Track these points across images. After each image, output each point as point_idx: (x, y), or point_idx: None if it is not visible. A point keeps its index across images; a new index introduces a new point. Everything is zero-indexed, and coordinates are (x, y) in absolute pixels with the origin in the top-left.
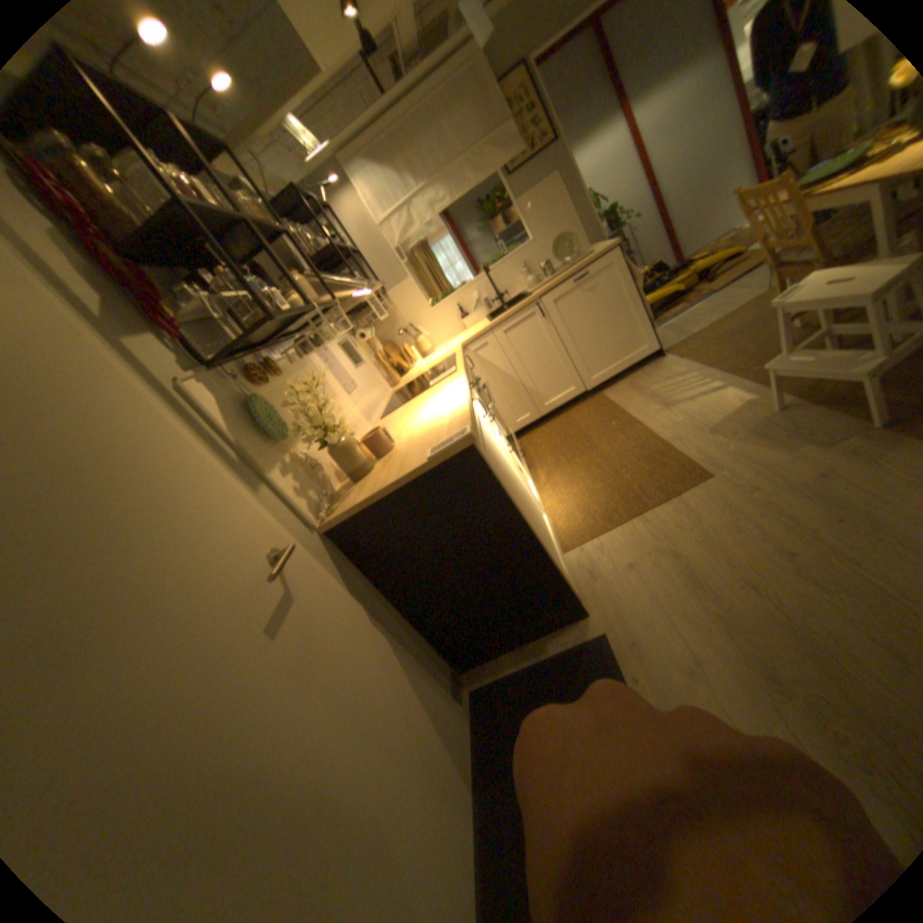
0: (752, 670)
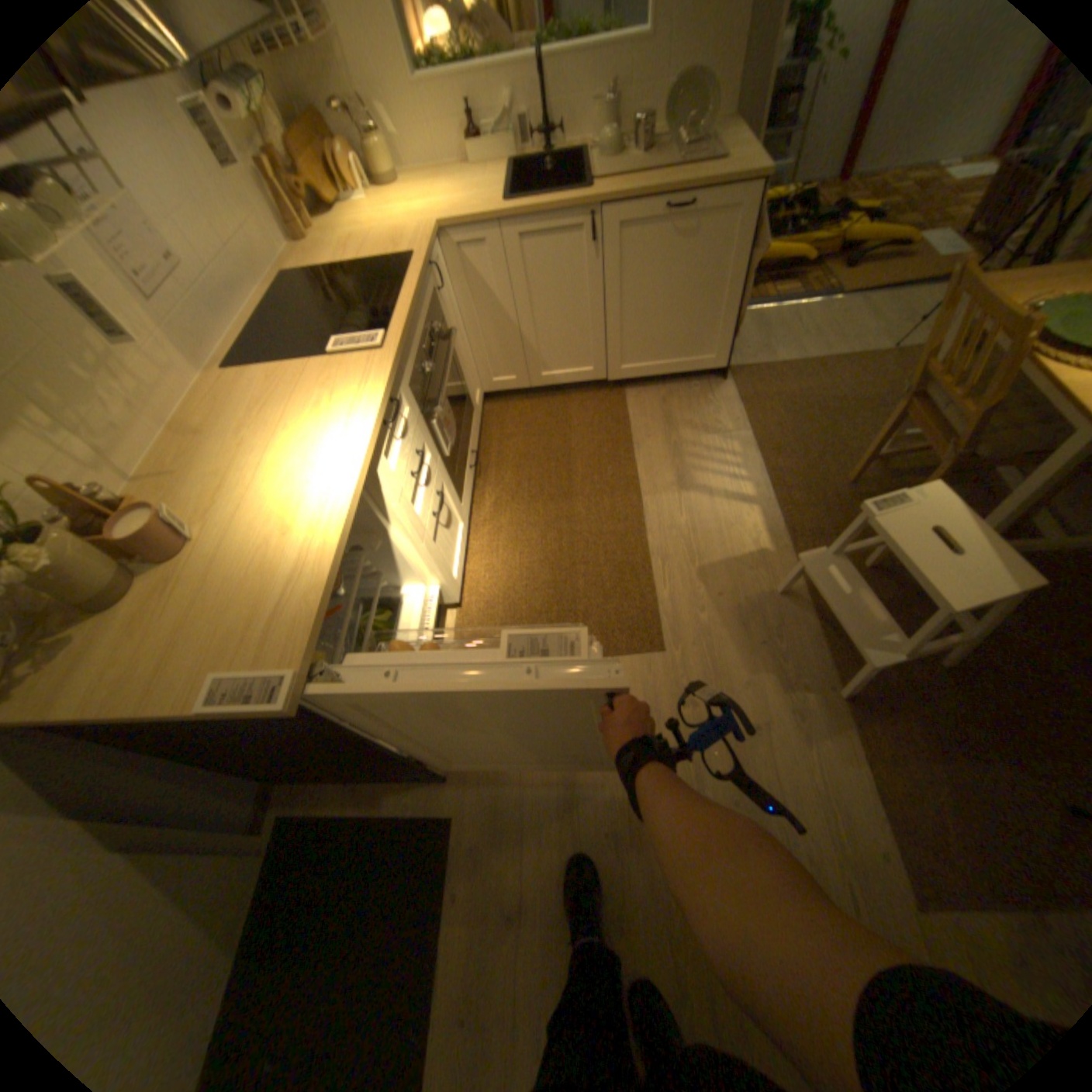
0: (560, 946)
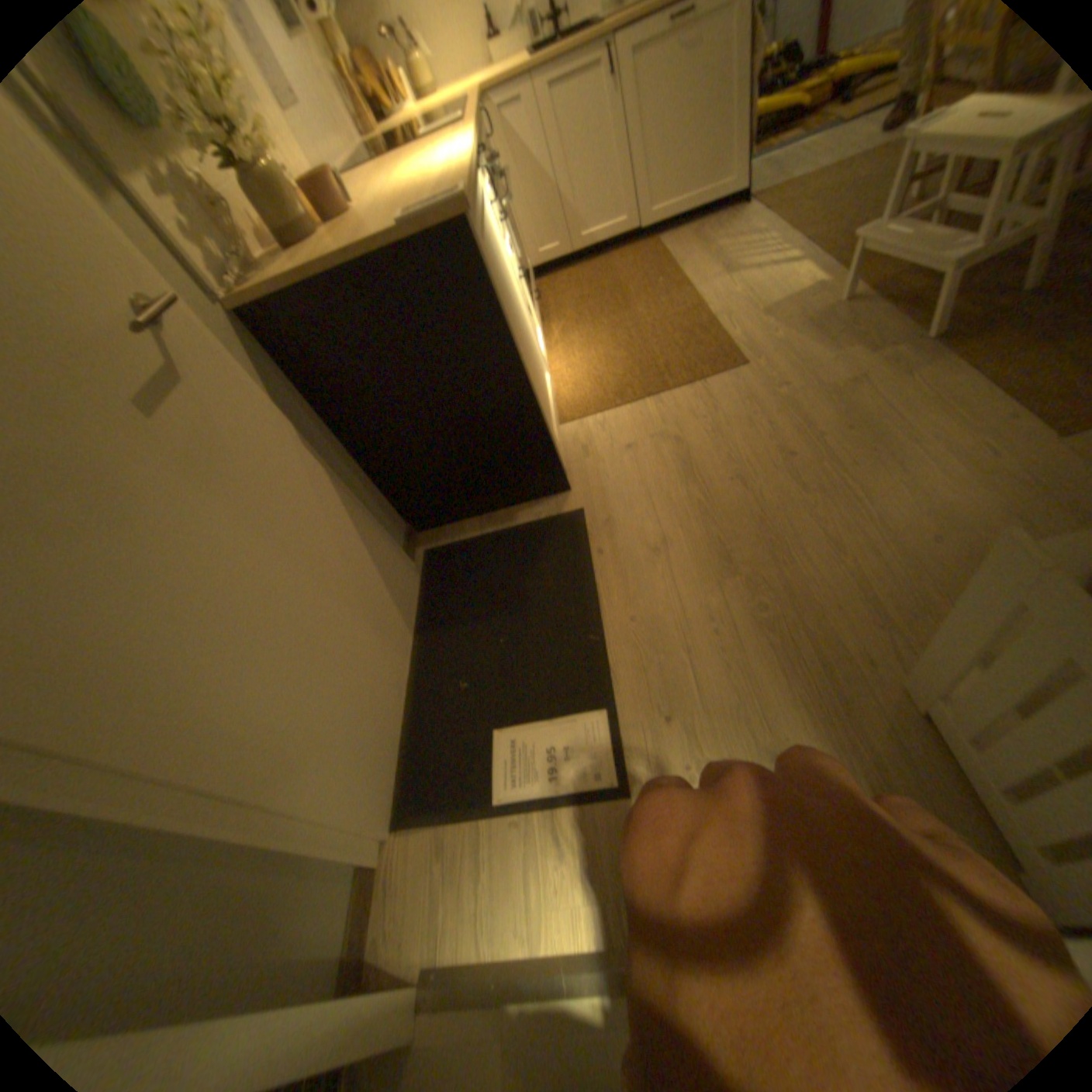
0: (711, 550)
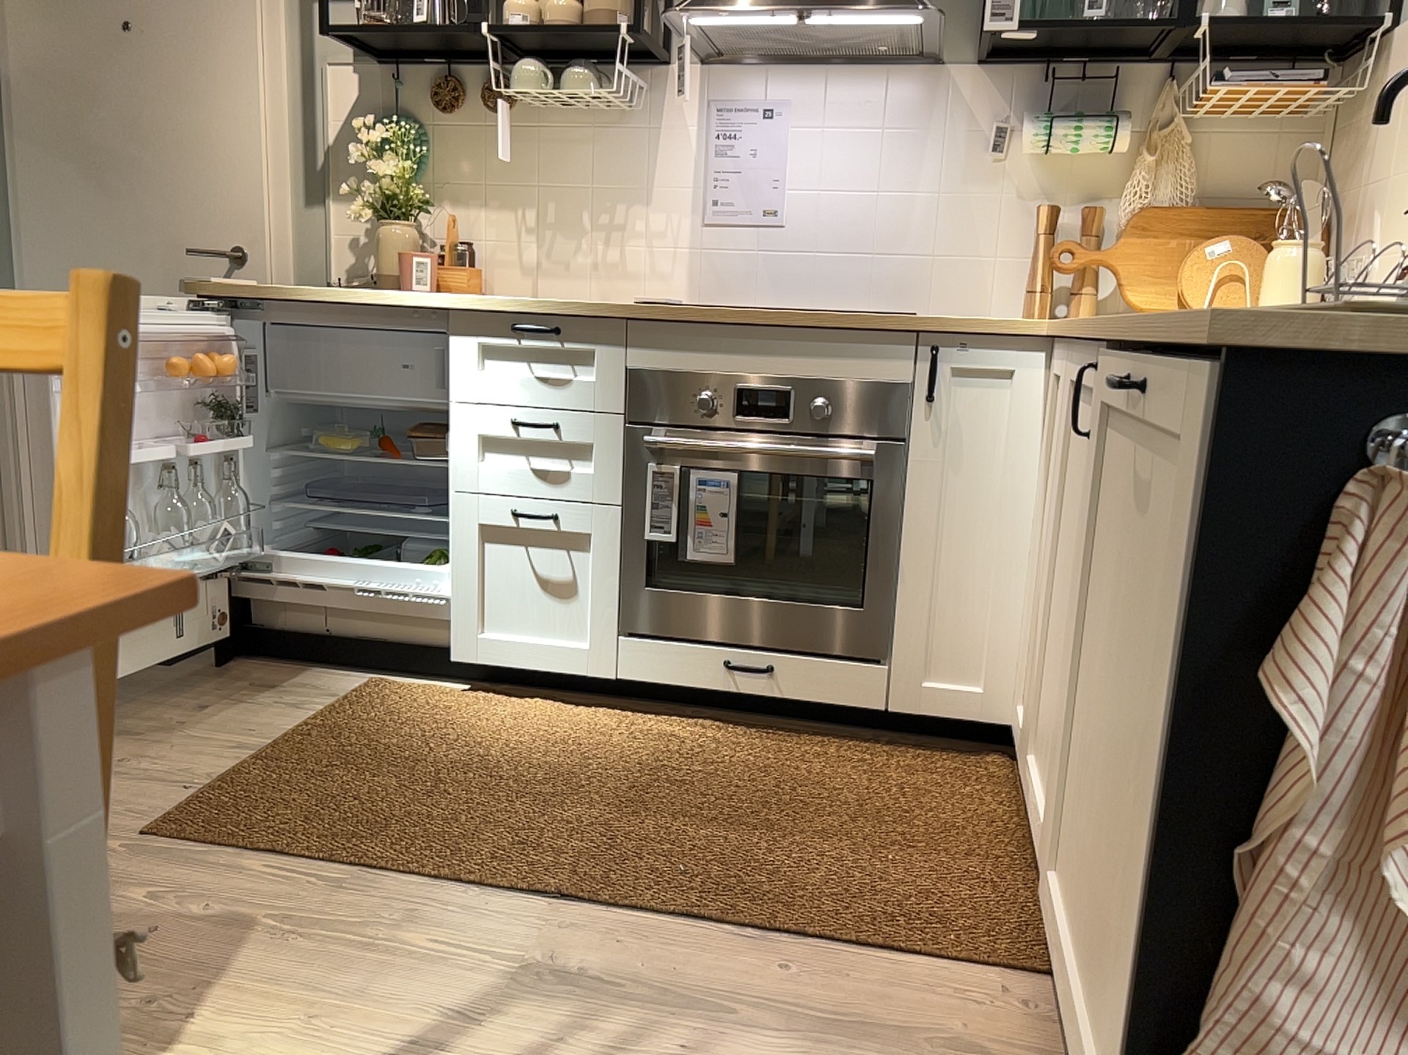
0: None
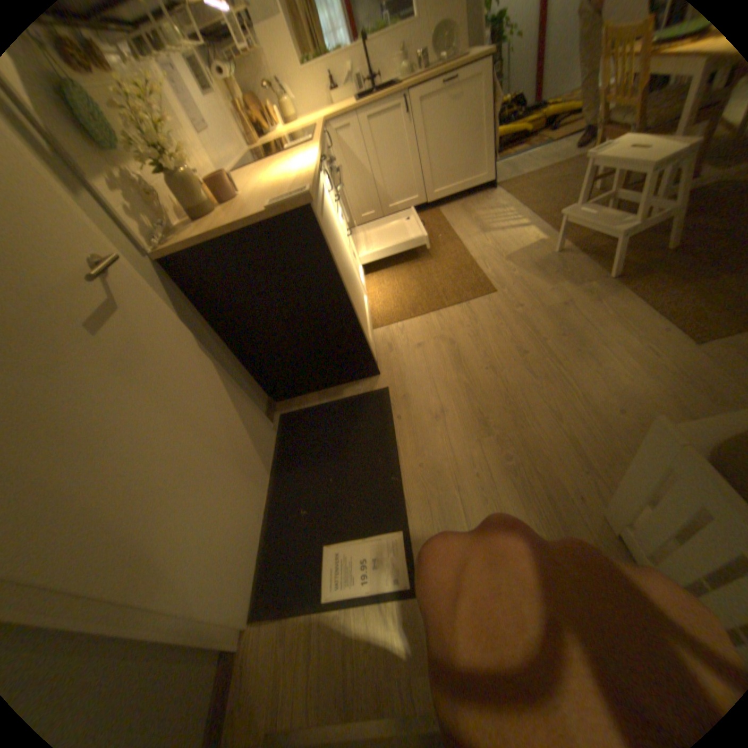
0: (473, 417)
